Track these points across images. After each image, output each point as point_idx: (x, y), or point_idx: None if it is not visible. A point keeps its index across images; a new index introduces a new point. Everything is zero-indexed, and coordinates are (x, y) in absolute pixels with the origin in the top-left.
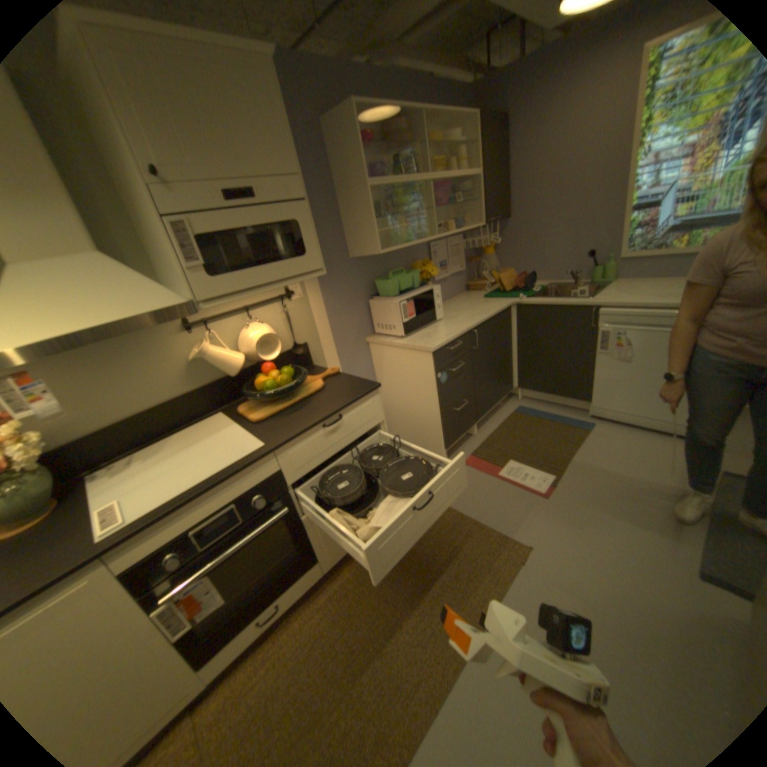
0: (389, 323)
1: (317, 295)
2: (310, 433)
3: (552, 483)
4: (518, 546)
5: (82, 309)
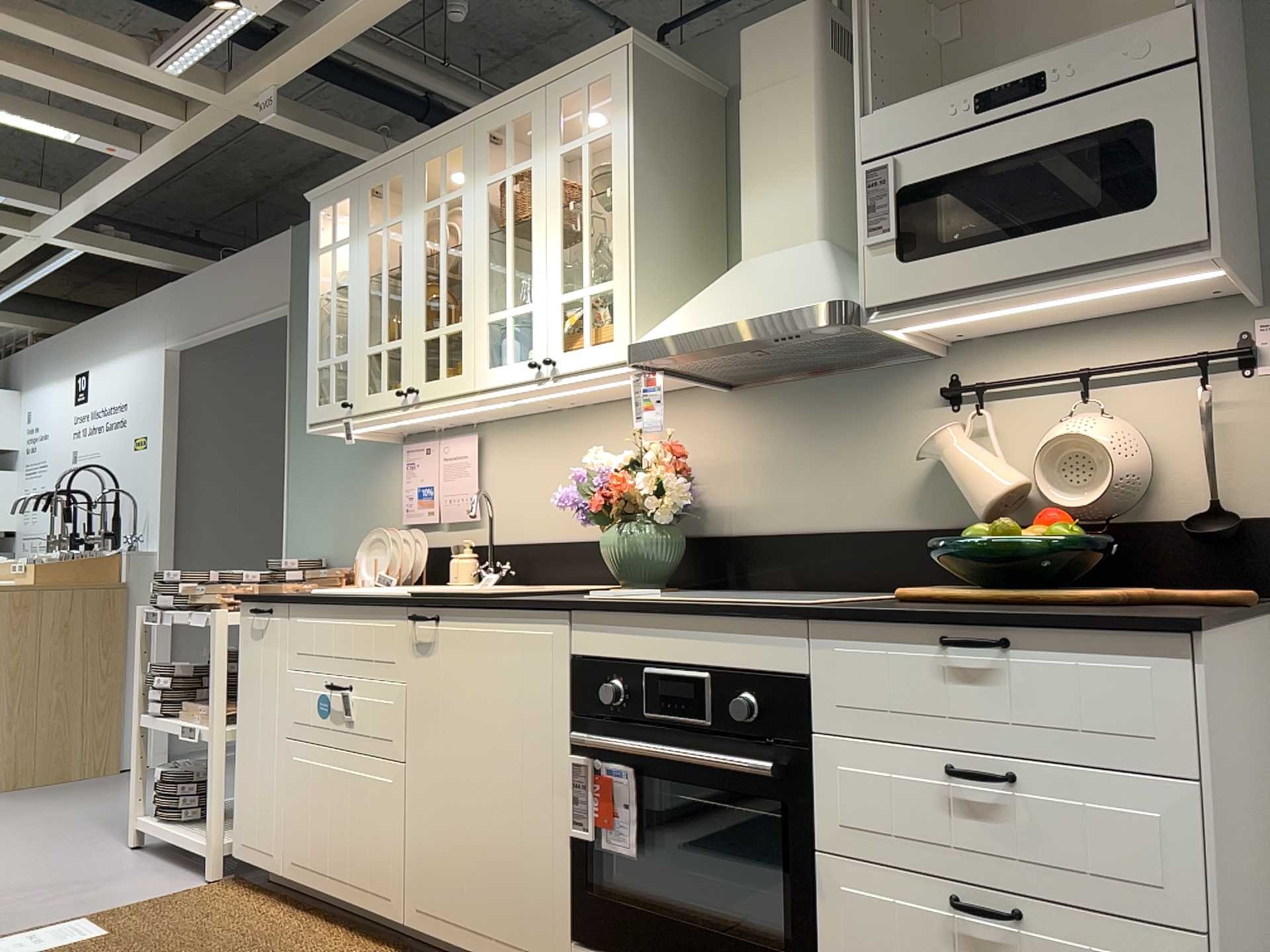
0: None
1: None
2: (904, 636)
3: None
4: None
5: (732, 305)
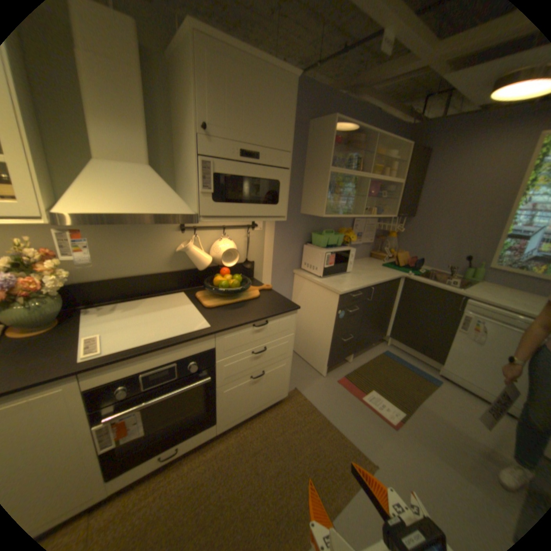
0: (313, 264)
1: (271, 231)
2: (243, 327)
3: (403, 419)
4: (368, 462)
5: (127, 199)
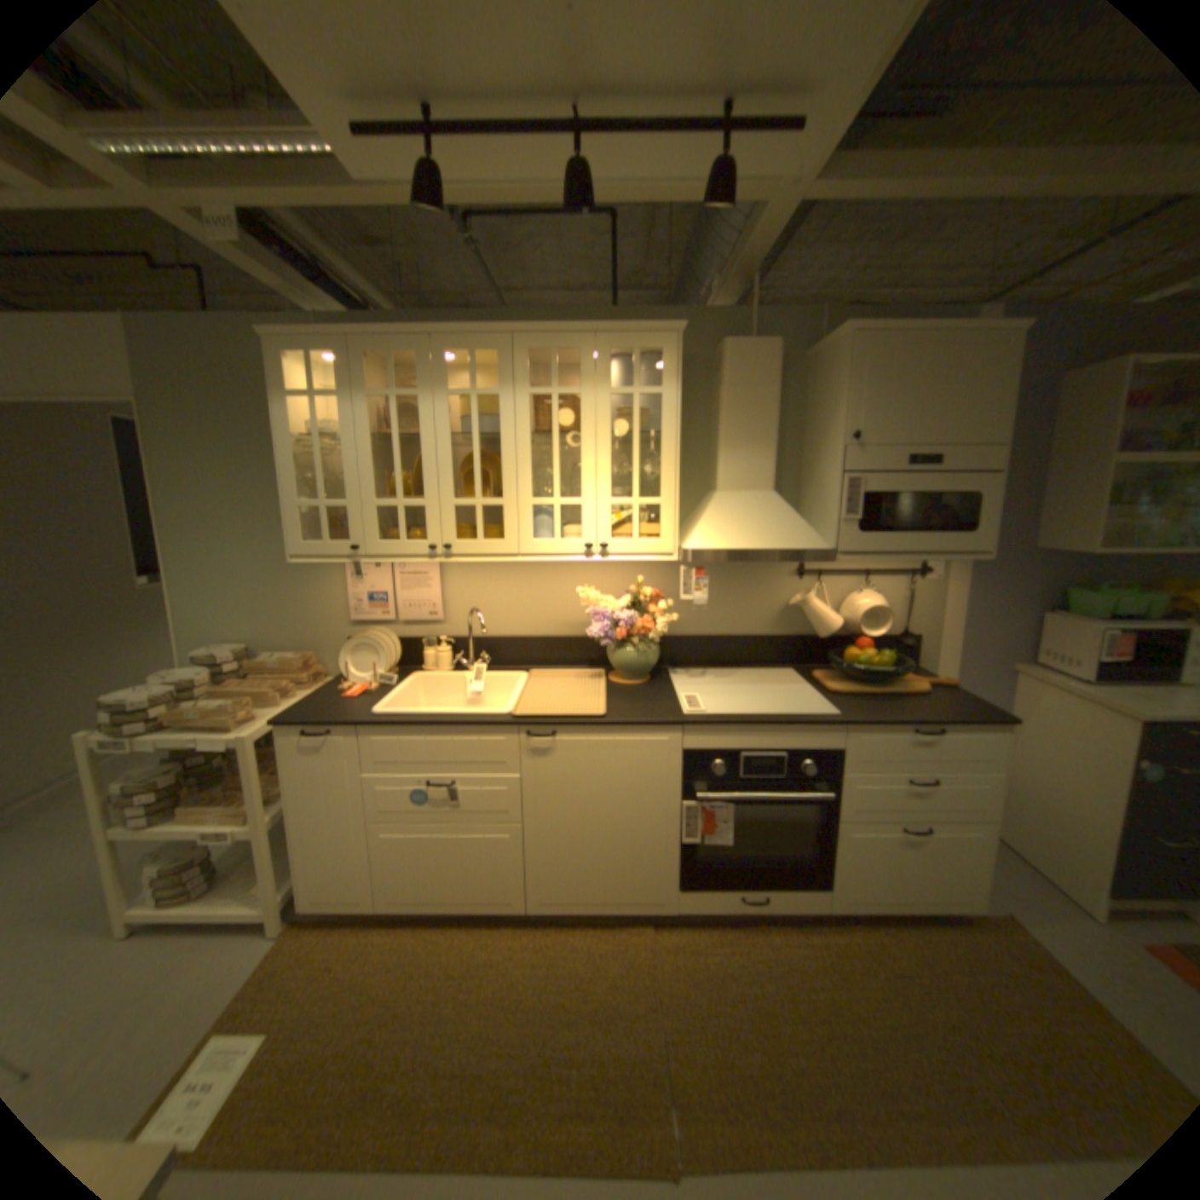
0: (1072, 654)
1: (962, 582)
2: (896, 730)
3: None
4: None
5: (751, 533)
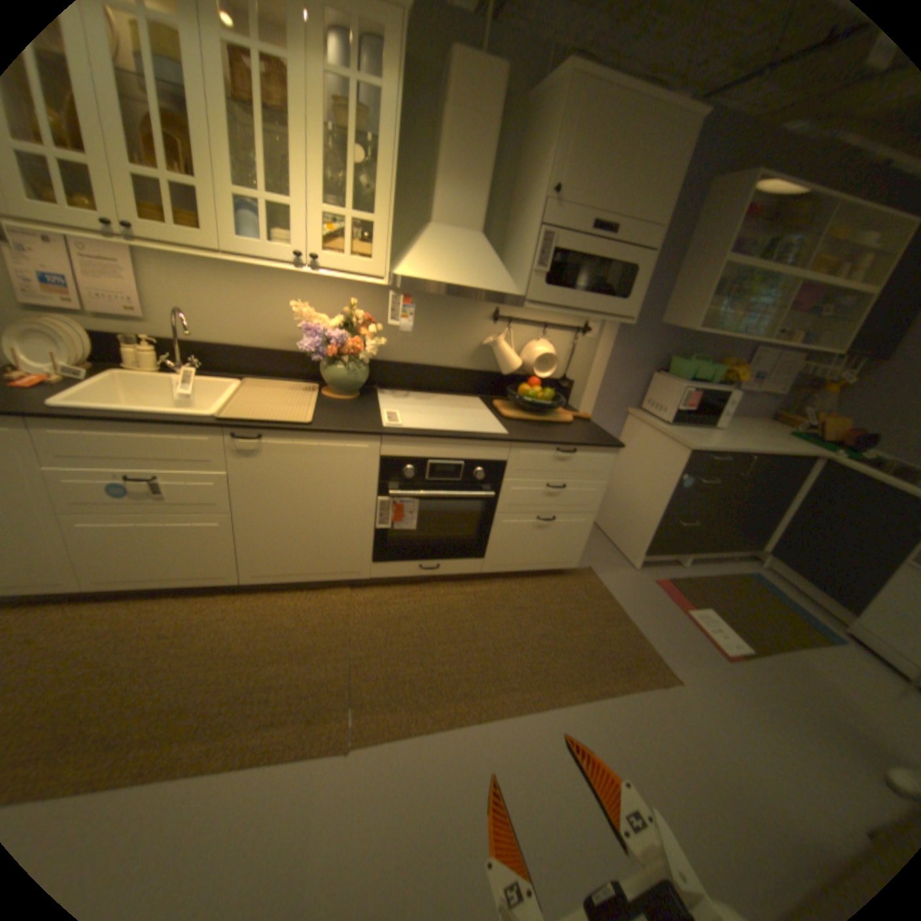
0: (663, 403)
1: (608, 342)
2: (544, 448)
3: (747, 655)
4: (669, 673)
5: (457, 270)
